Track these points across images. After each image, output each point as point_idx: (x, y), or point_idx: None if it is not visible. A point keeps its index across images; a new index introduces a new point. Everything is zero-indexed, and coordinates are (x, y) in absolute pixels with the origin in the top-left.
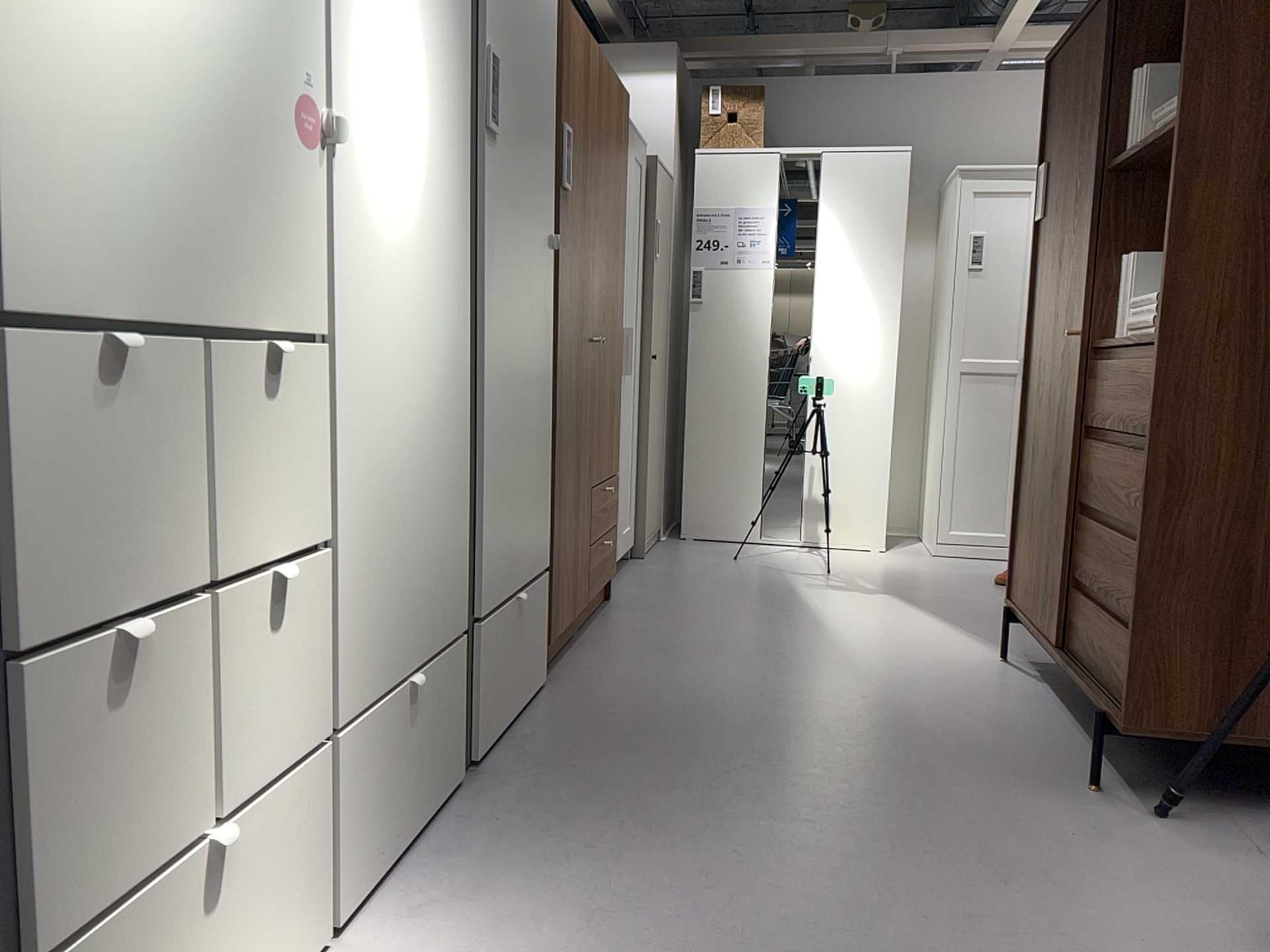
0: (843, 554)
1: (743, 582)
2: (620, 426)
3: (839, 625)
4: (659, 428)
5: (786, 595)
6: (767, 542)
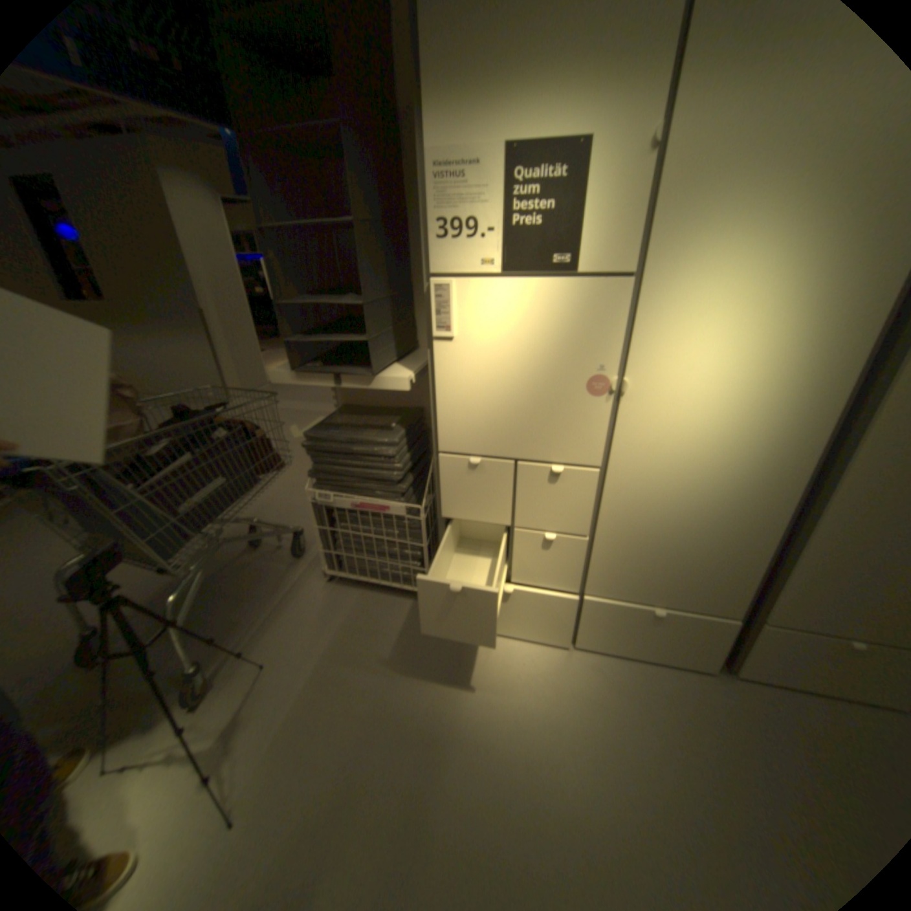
0: None
1: None
2: None
3: None
4: None
5: None
6: None
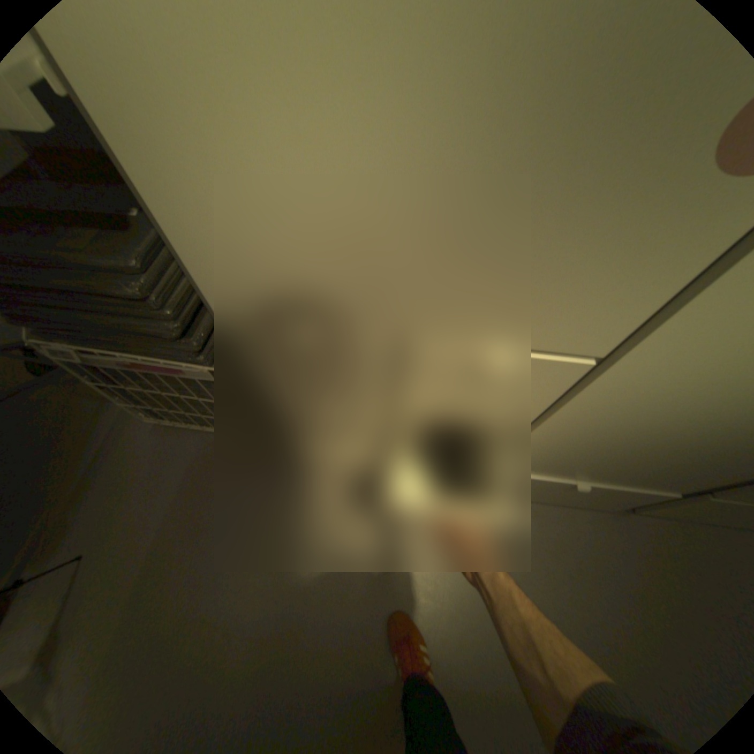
0: None
1: None
2: None
3: None
4: None
5: None
6: None
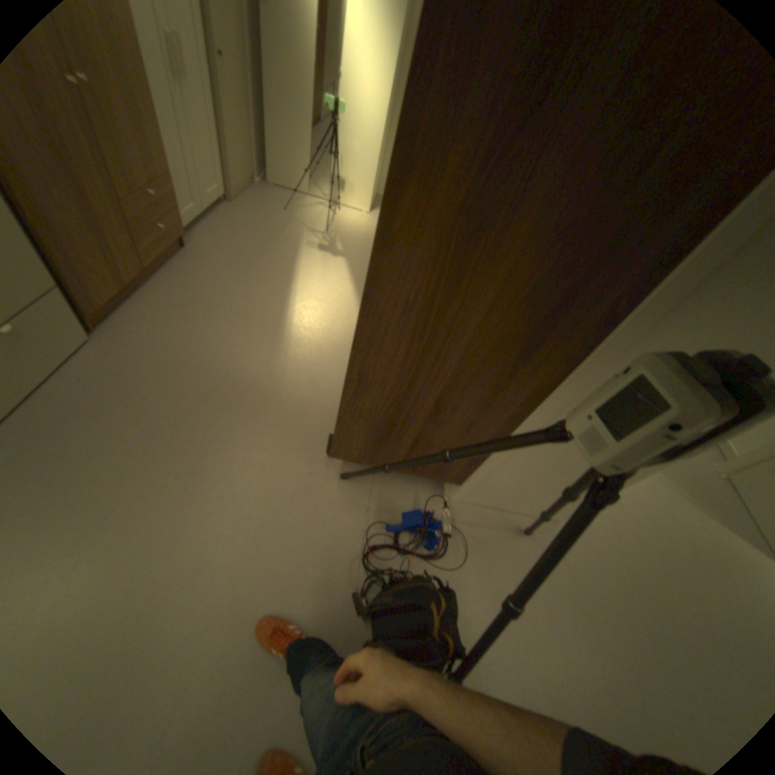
0: (346, 212)
1: (275, 235)
2: (185, 124)
3: (300, 287)
4: (240, 112)
5: (290, 252)
6: (311, 196)
